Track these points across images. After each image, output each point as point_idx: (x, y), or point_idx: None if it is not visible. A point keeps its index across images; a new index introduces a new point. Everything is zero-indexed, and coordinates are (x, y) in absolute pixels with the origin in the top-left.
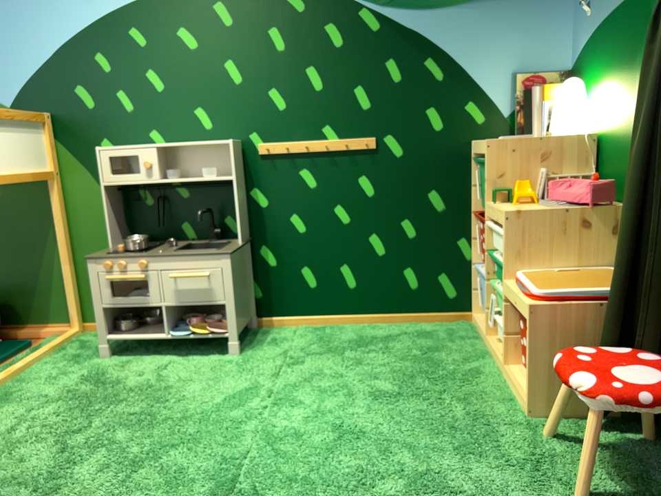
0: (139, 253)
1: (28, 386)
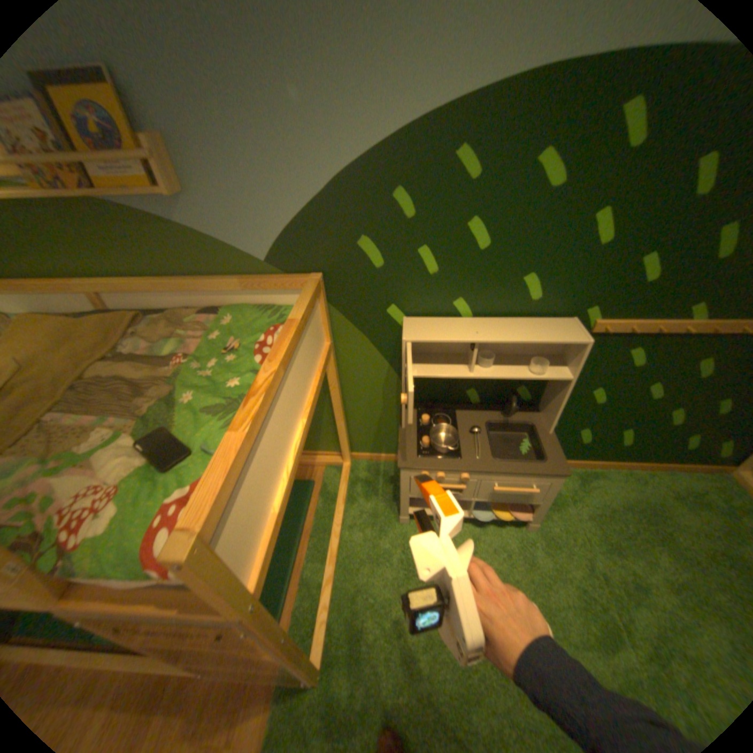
0: (457, 460)
1: (360, 578)
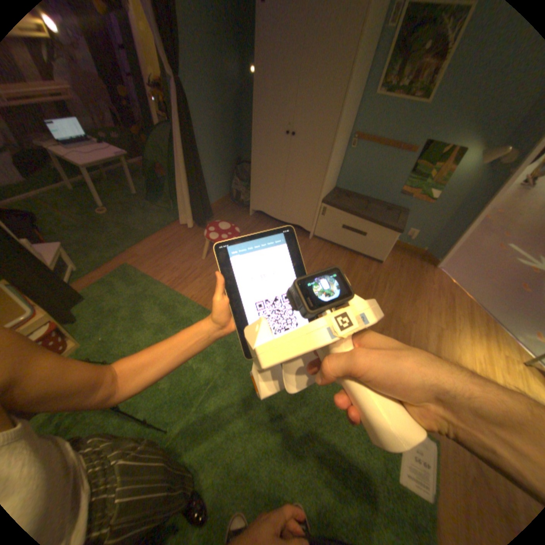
0: None
1: None
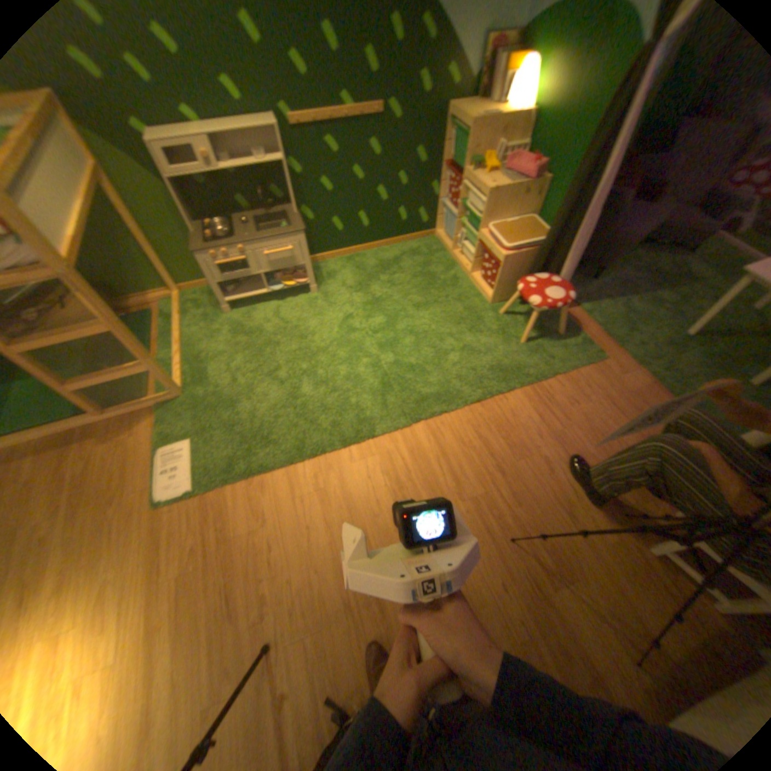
0: (230, 239)
1: (199, 347)
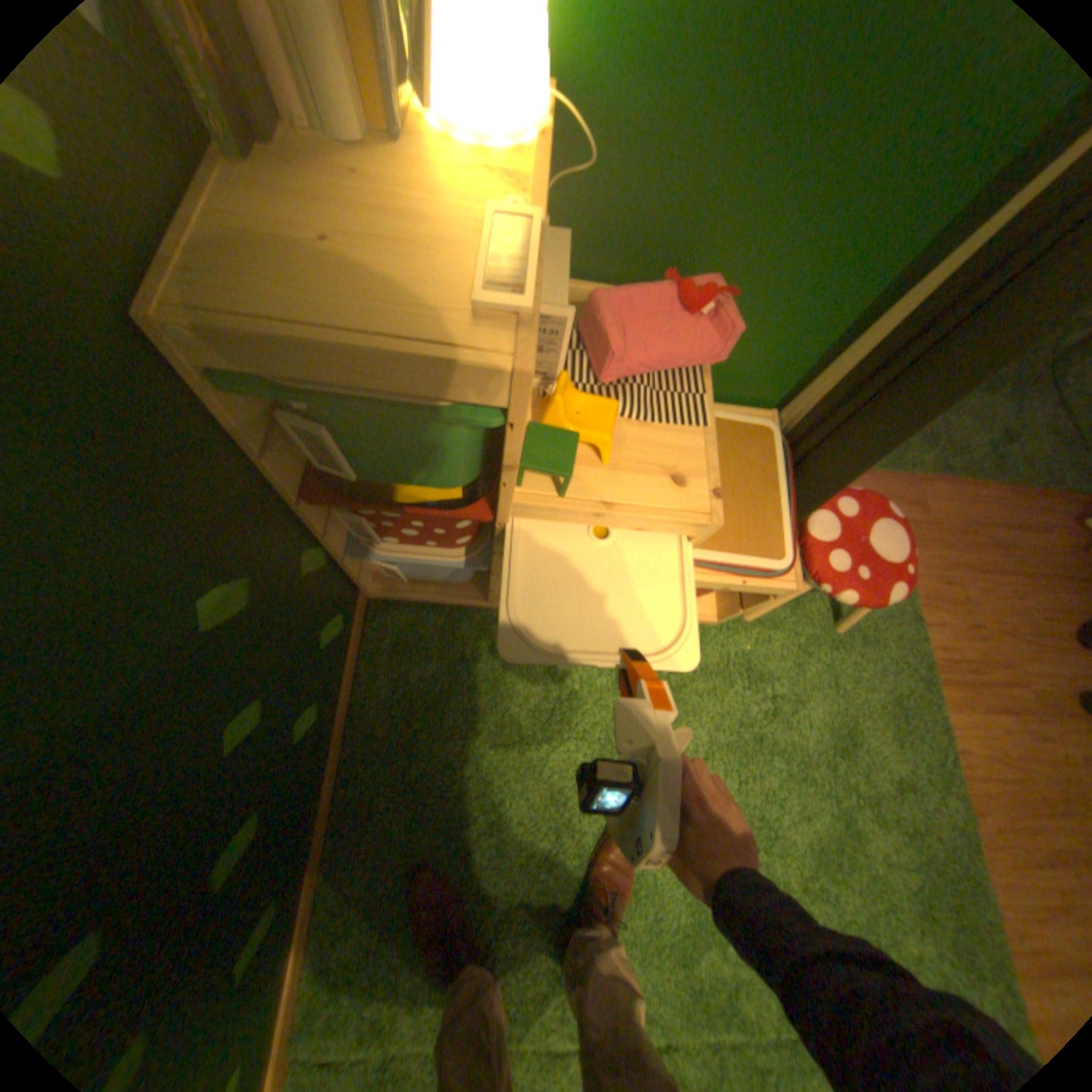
0: None
1: None
